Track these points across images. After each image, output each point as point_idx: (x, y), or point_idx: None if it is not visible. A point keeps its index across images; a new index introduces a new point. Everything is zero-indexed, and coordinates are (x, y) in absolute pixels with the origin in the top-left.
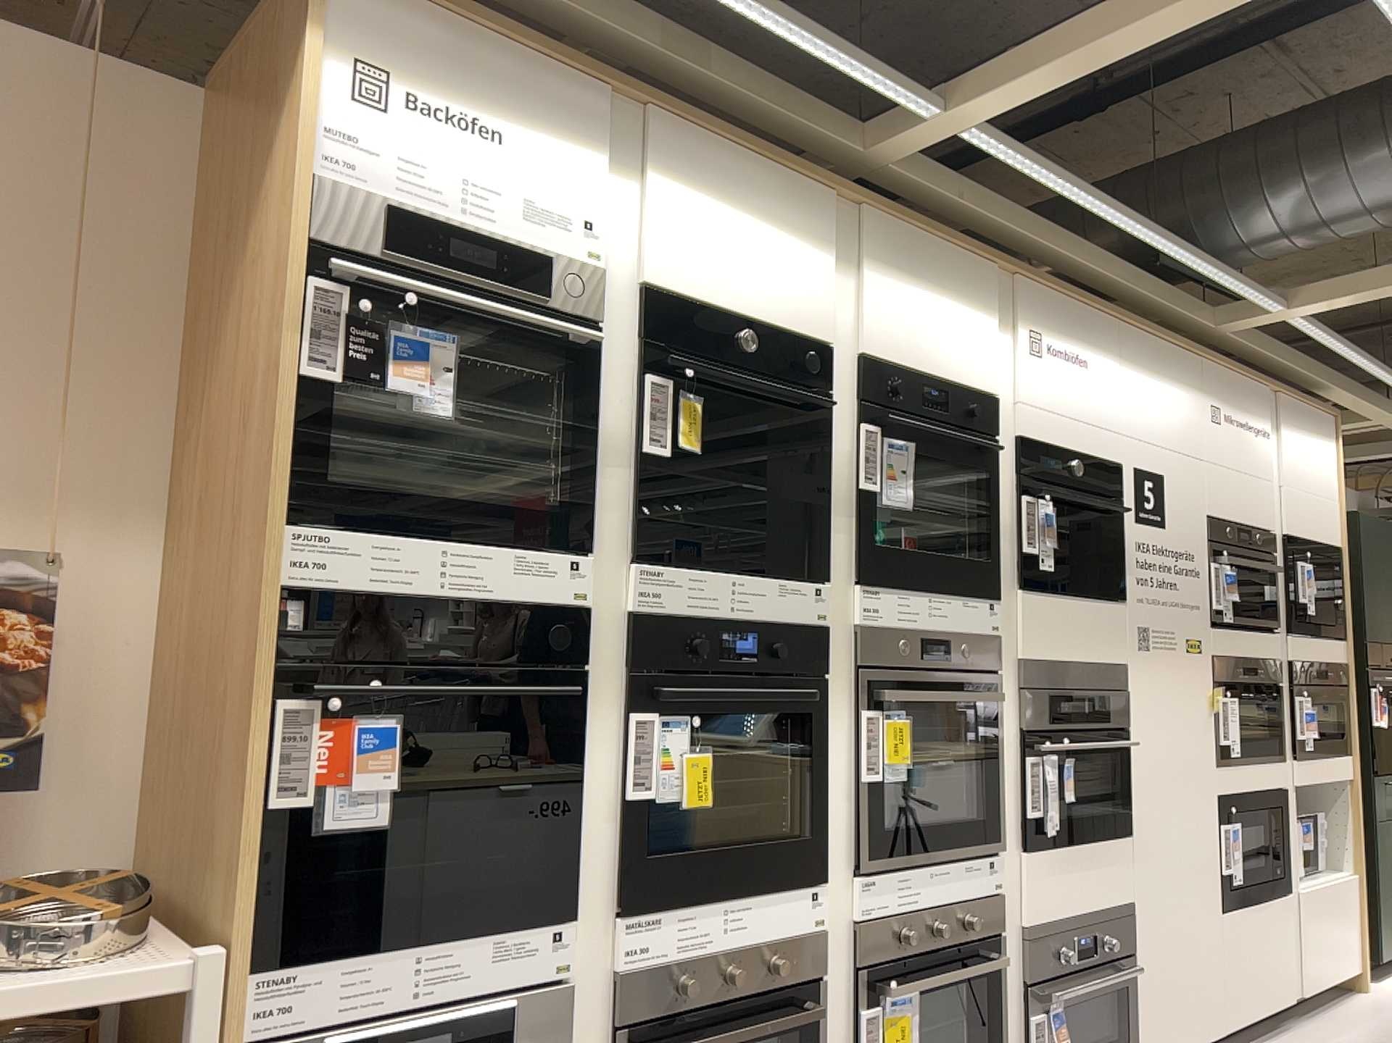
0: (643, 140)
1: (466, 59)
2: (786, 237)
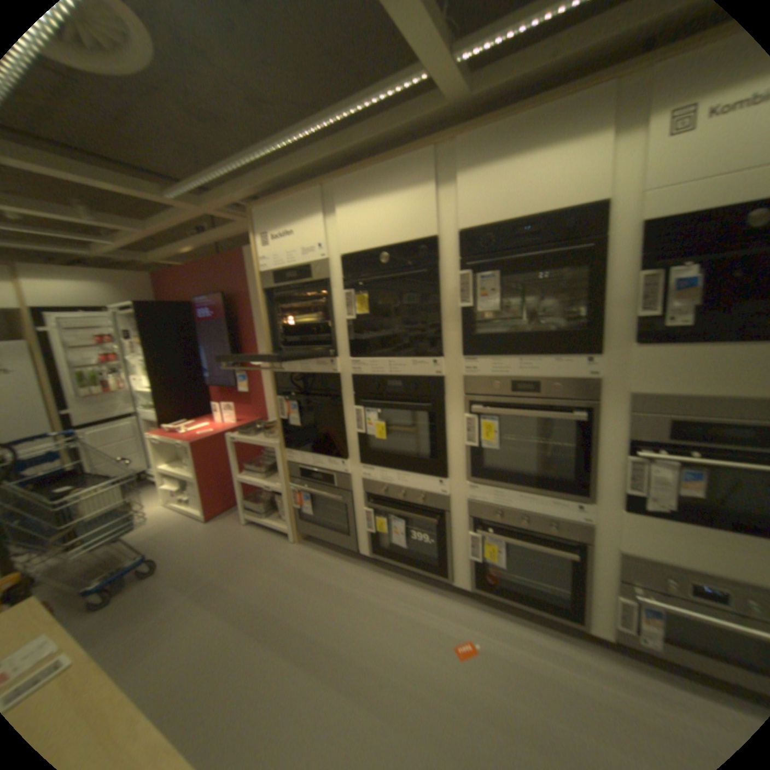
0: (333, 190)
1: (275, 209)
2: (403, 186)
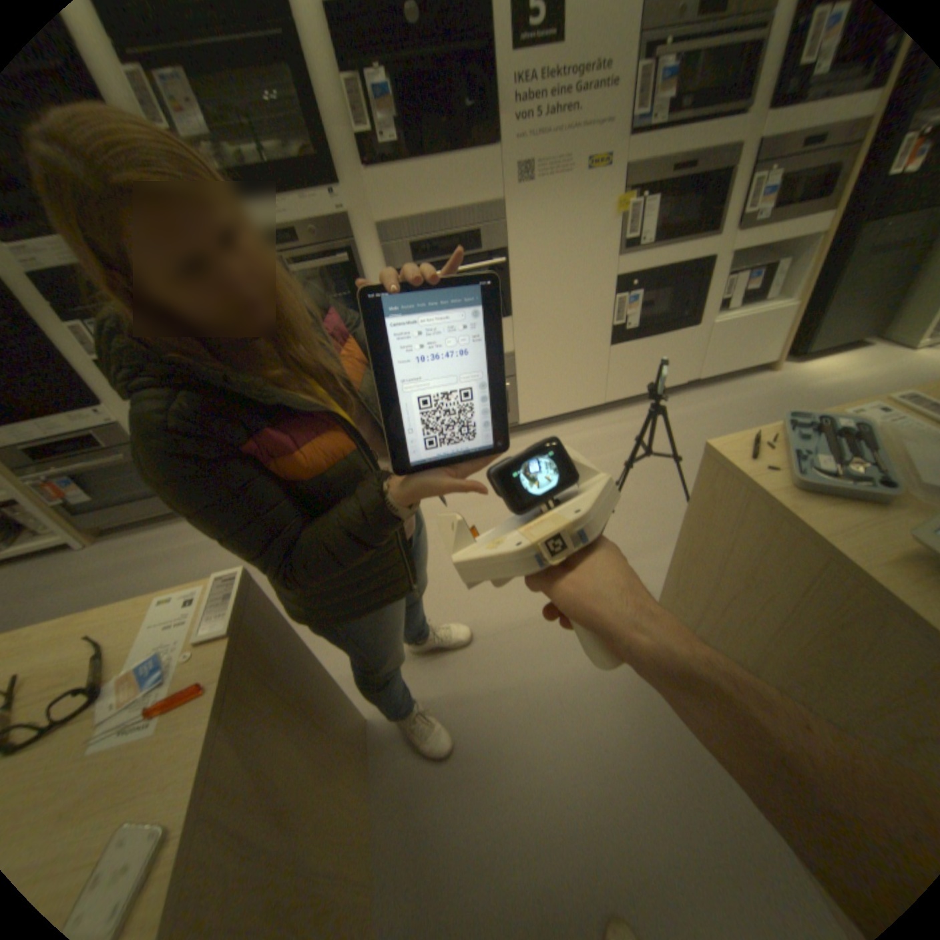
0: None
1: None
2: None
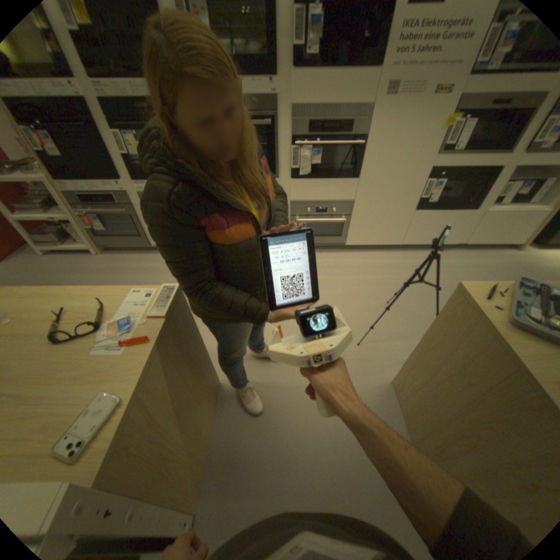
0: None
1: None
2: None
